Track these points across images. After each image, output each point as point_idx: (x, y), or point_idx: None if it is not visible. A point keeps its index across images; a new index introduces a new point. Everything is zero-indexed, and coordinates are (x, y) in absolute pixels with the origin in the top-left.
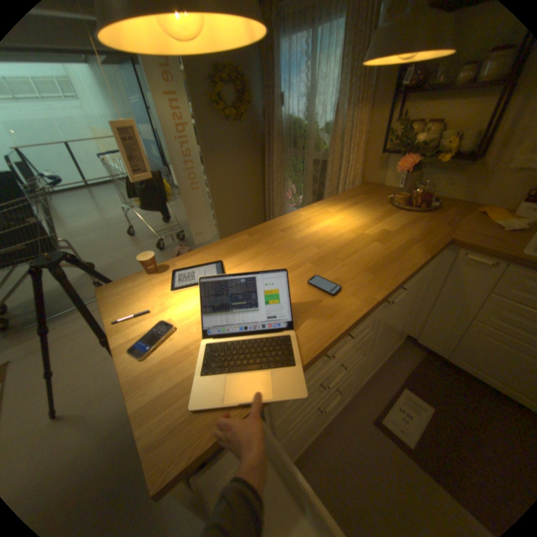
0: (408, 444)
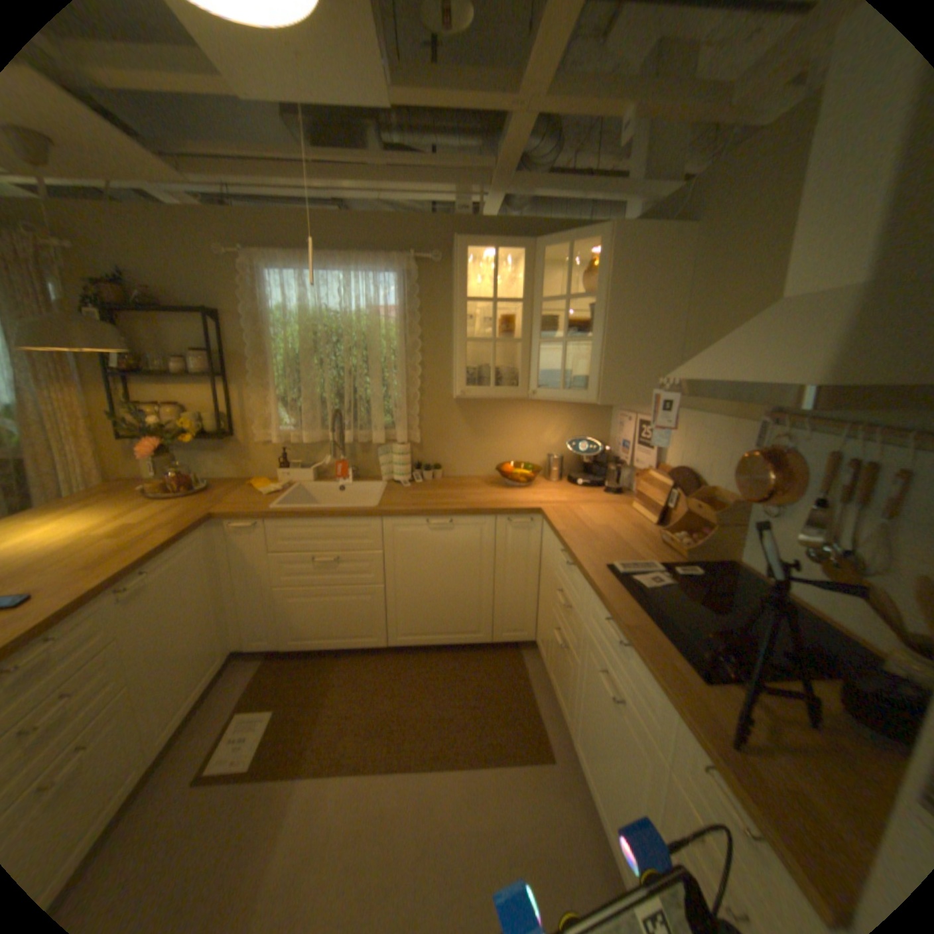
0: (239, 773)
